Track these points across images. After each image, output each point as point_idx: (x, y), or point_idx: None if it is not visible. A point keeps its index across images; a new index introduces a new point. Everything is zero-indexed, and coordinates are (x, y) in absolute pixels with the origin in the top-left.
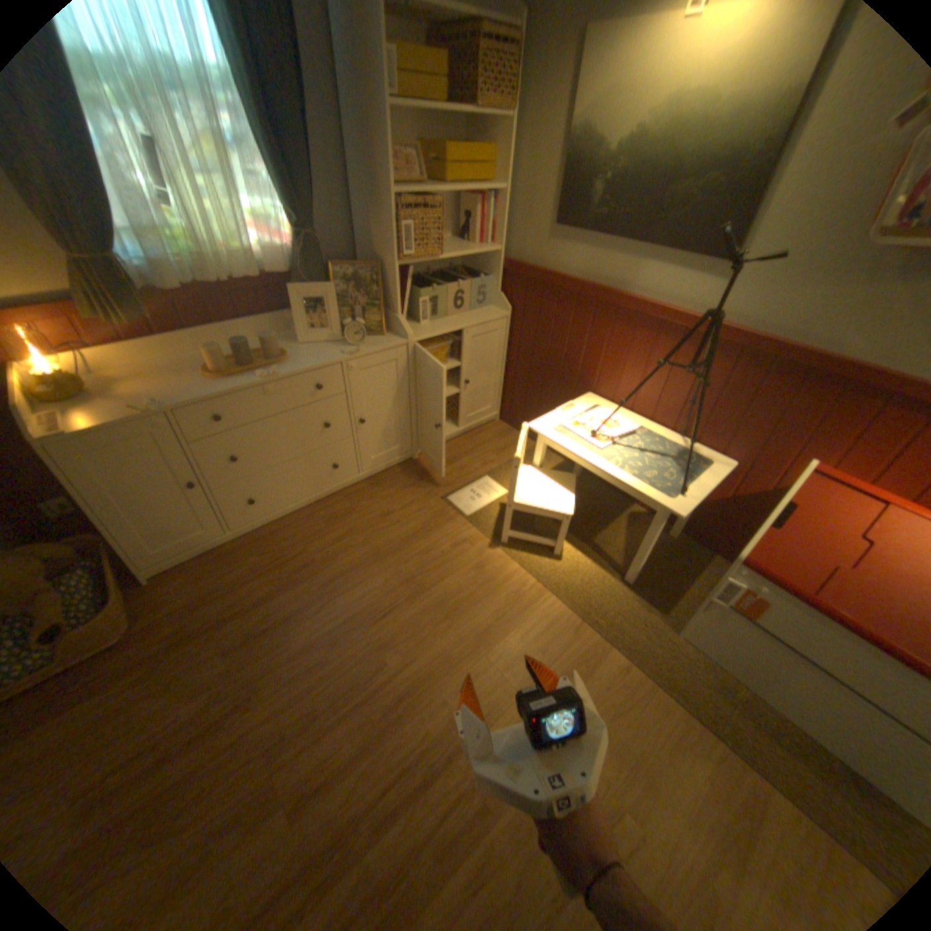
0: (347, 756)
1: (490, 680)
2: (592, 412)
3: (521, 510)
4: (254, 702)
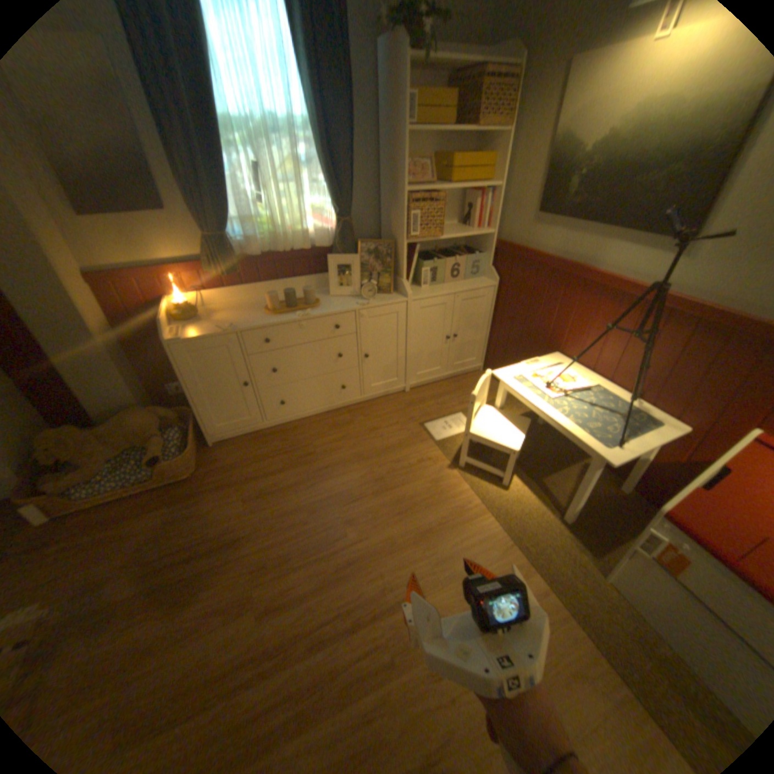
0: (303, 592)
1: (421, 570)
2: (554, 368)
3: (475, 440)
4: (253, 538)
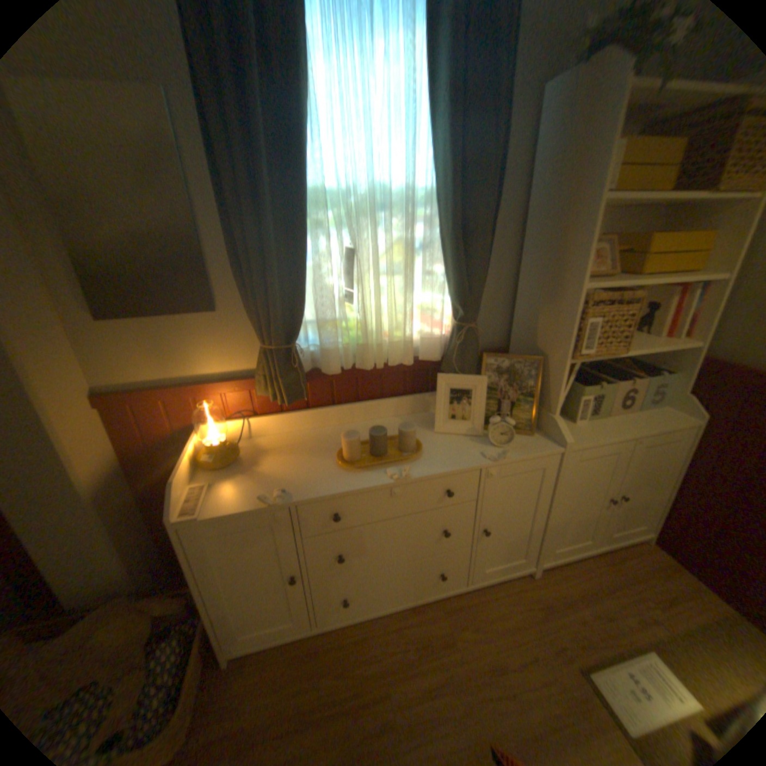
0: None
1: None
2: None
3: None
4: None
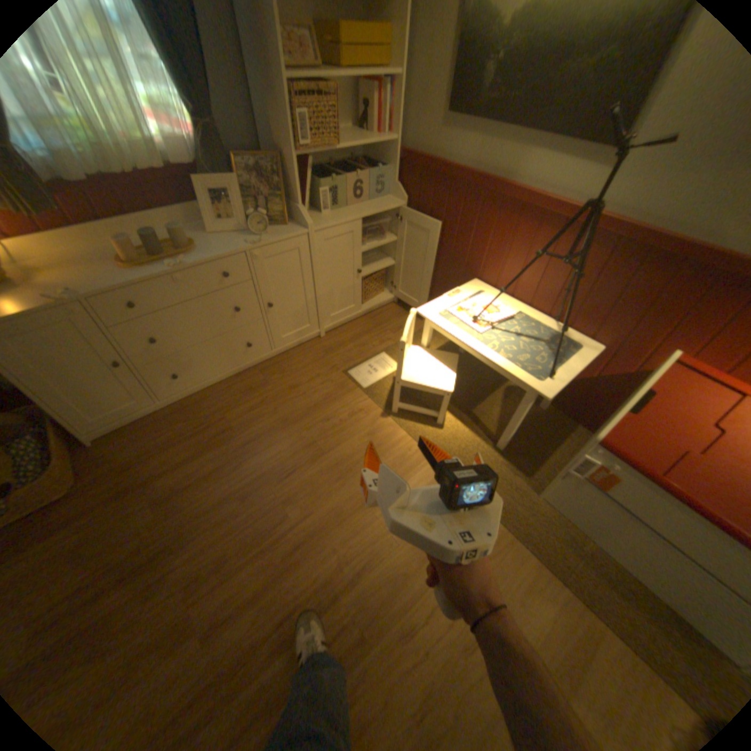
0: (251, 593)
1: (374, 532)
2: (477, 297)
3: (408, 386)
4: (177, 547)
